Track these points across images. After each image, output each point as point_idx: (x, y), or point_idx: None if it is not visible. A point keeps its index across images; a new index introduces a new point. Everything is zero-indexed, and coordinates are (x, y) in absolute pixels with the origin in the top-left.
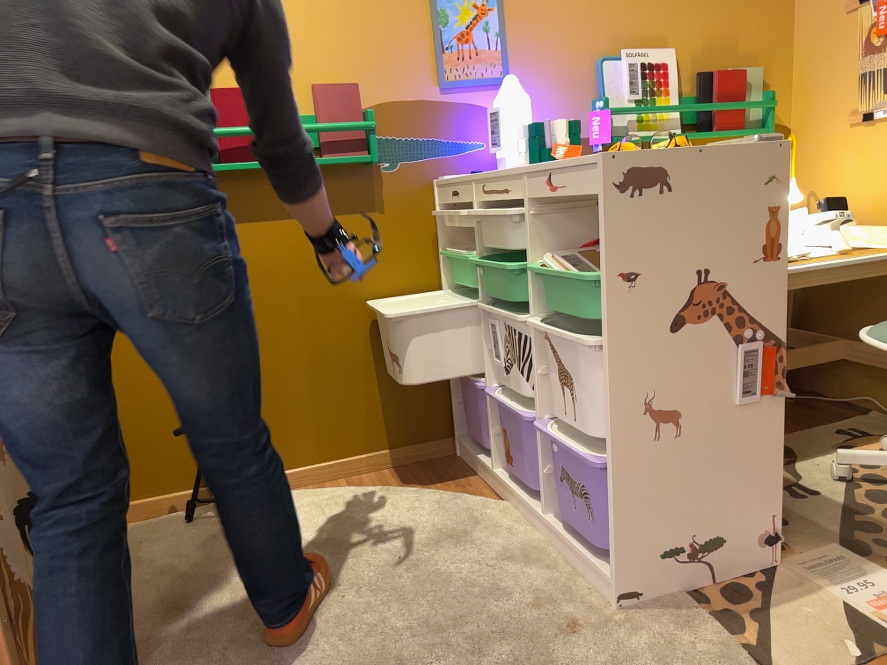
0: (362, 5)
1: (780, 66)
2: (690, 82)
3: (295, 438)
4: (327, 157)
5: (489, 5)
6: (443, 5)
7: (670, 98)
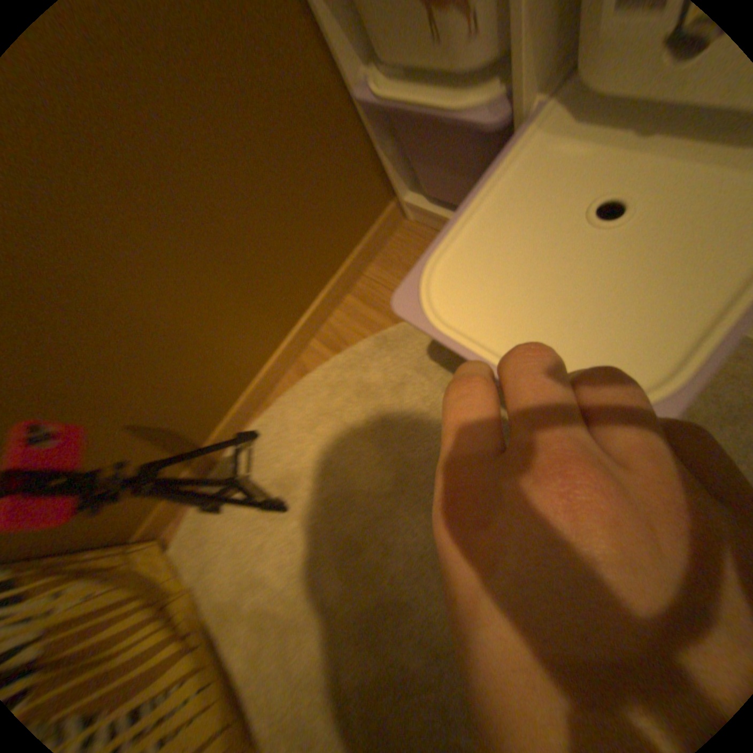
0: None
1: None
2: None
3: (235, 357)
4: None
5: None
6: None
7: None
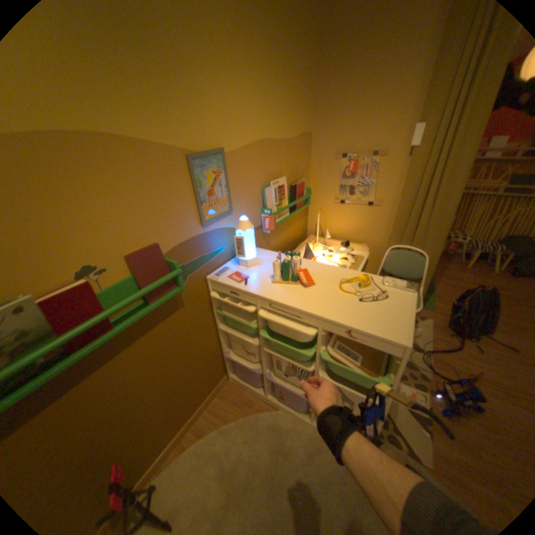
0: (148, 185)
1: (308, 174)
2: (288, 189)
3: (161, 438)
4: (152, 301)
5: (220, 169)
6: (198, 174)
7: (285, 199)
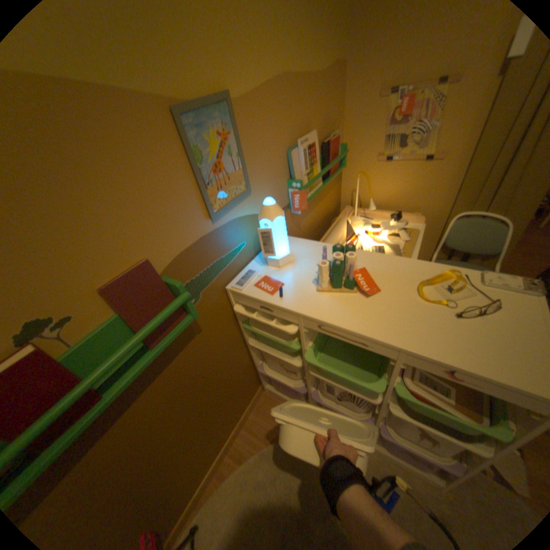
0: (111, 169)
1: (341, 124)
2: (318, 148)
3: (196, 475)
4: (154, 344)
5: (227, 128)
6: (194, 140)
7: (317, 164)
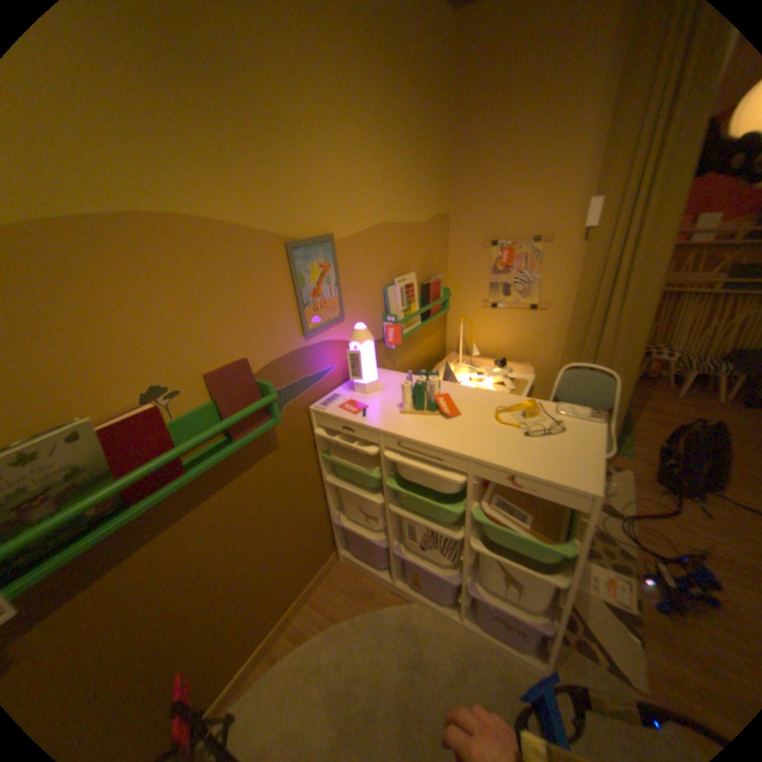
0: (236, 281)
1: (445, 269)
2: (418, 288)
3: (244, 644)
4: (238, 438)
5: (329, 262)
6: (300, 268)
7: (416, 303)
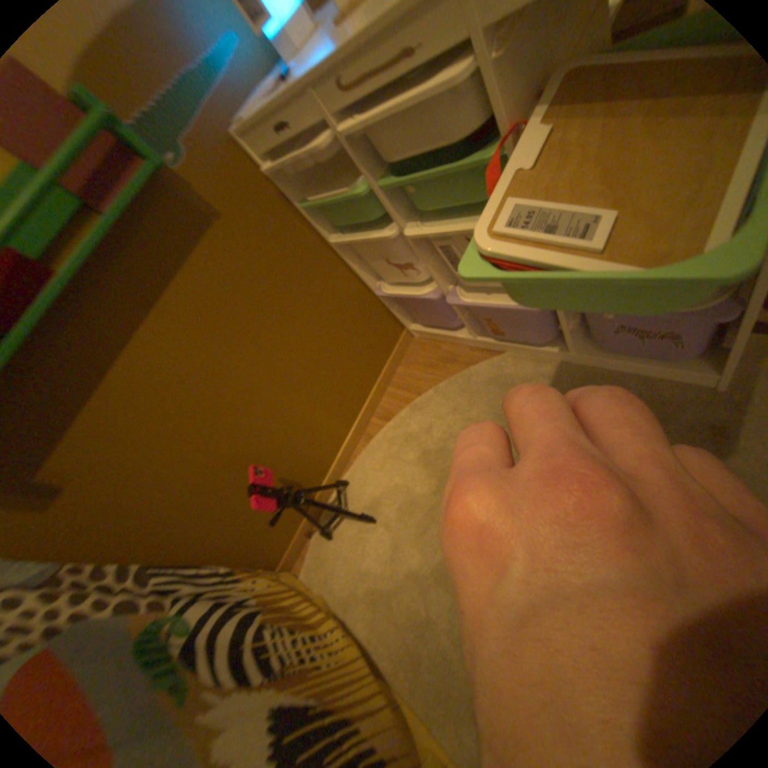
0: None
1: None
2: None
3: (329, 432)
4: (104, 210)
5: None
6: None
7: None
